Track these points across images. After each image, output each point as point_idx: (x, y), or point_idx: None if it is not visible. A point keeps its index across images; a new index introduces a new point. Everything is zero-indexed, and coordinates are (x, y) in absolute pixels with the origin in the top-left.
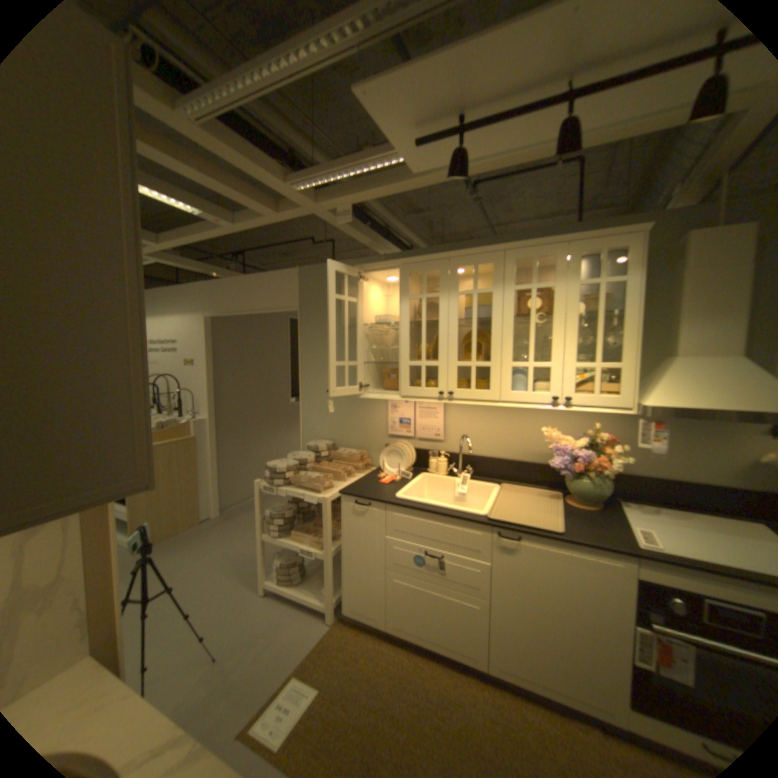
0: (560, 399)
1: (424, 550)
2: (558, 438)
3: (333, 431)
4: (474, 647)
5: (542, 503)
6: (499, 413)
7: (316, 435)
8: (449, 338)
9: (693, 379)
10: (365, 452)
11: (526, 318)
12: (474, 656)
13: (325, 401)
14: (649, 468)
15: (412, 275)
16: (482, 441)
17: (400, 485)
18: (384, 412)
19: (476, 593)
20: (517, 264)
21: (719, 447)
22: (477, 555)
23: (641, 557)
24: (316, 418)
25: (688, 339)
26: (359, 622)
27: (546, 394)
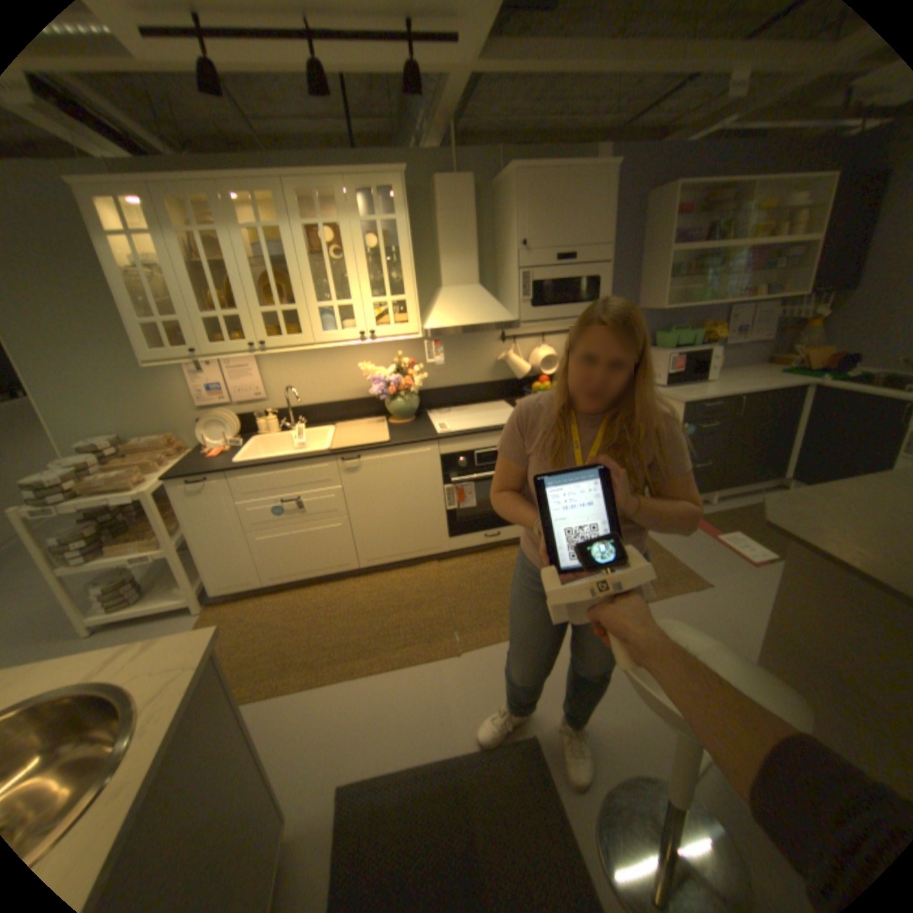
0: (367, 334)
1: (281, 499)
2: (374, 371)
3: (110, 422)
4: (345, 555)
5: (372, 428)
6: (318, 358)
7: (82, 433)
8: (243, 281)
9: (452, 305)
10: (171, 434)
11: (321, 256)
12: (346, 561)
13: (80, 385)
14: (441, 381)
15: (168, 198)
16: (308, 390)
17: (234, 453)
18: (182, 381)
19: (336, 514)
20: (298, 193)
21: (477, 355)
22: (329, 484)
23: (438, 439)
24: (71, 411)
25: (447, 272)
26: (232, 593)
27: (354, 330)
